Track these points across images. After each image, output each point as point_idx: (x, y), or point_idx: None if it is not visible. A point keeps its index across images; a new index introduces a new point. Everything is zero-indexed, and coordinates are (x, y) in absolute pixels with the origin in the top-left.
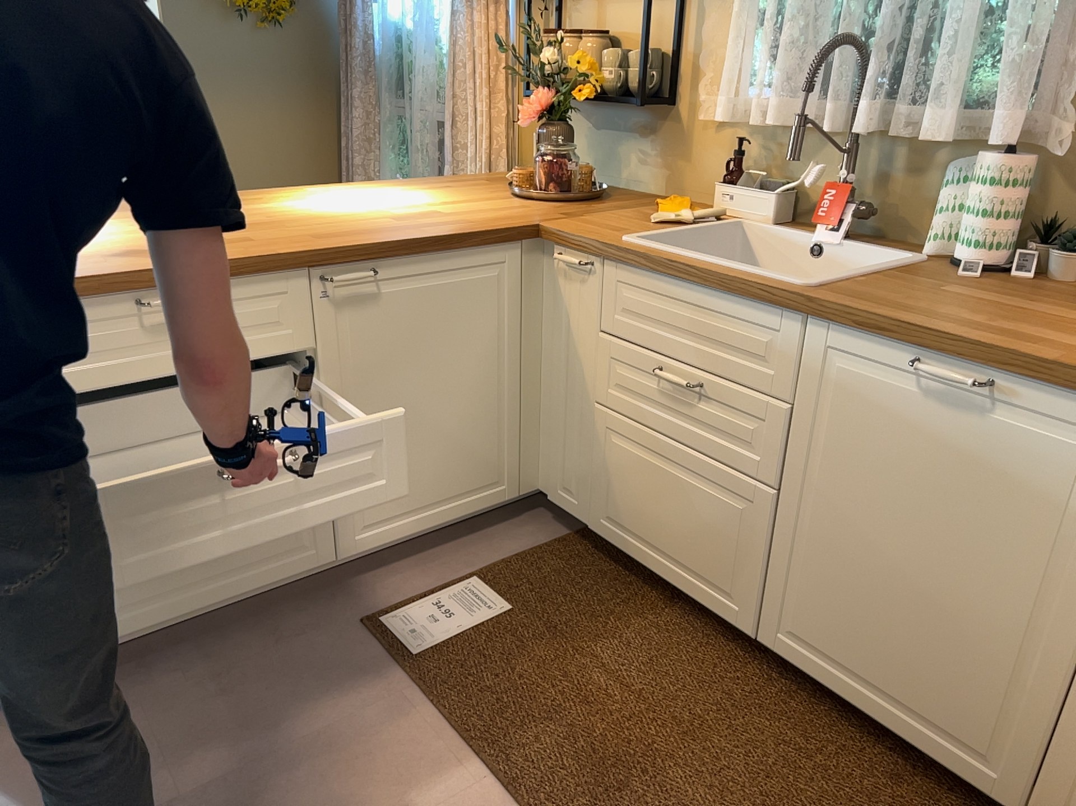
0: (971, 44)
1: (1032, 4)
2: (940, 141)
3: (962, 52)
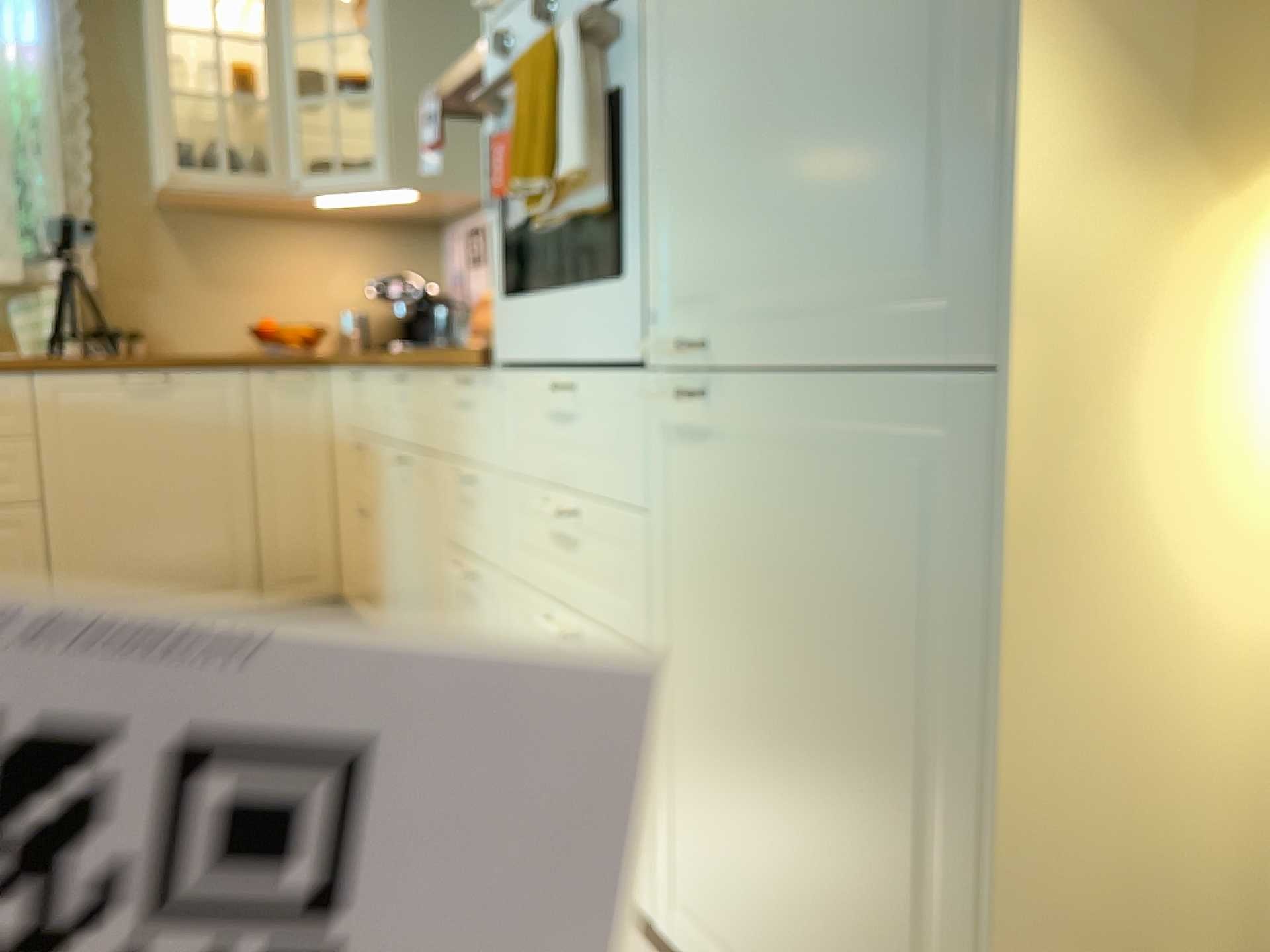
0: (13, 220)
1: (43, 200)
2: (16, 279)
3: (11, 224)
